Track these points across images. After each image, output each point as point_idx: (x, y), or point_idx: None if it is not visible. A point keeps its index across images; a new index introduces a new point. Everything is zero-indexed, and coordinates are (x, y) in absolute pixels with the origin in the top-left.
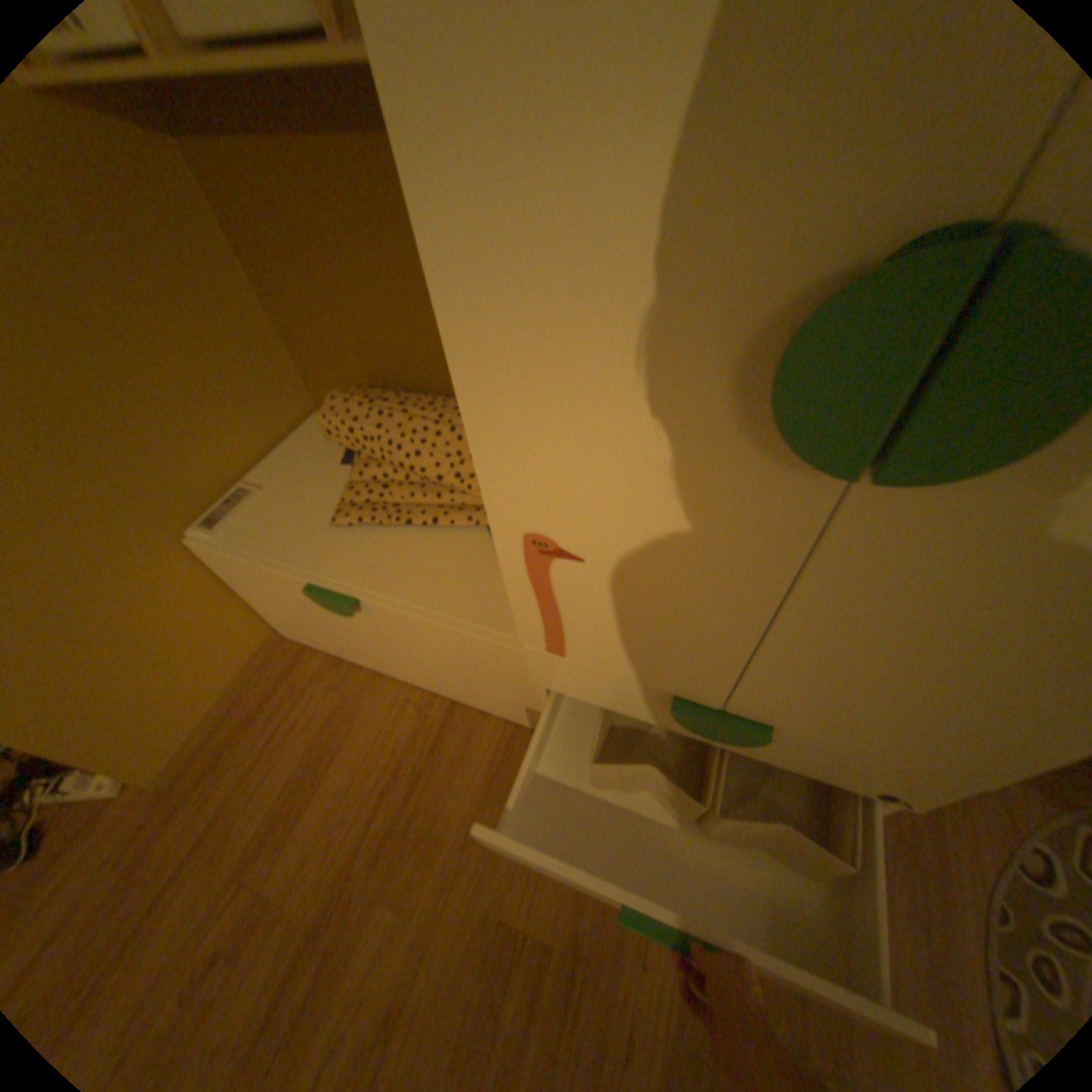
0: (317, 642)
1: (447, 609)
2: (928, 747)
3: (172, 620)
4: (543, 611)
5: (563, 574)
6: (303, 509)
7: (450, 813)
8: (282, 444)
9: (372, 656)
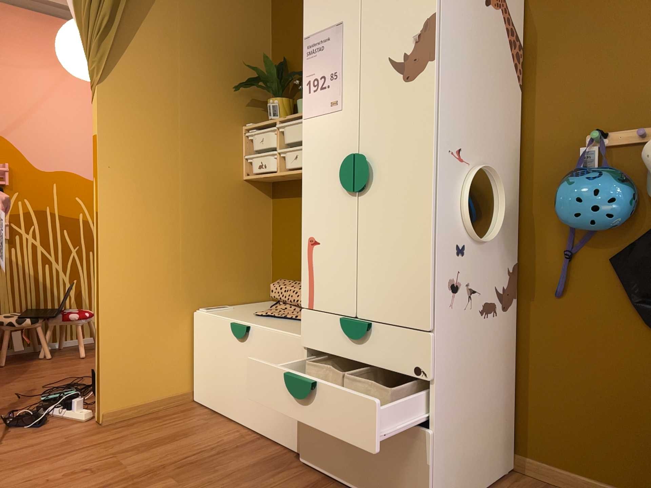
0: (210, 395)
1: (282, 330)
2: (406, 306)
3: (166, 343)
4: (308, 279)
5: (315, 253)
6: (244, 312)
7: (229, 466)
8: (249, 303)
9: (234, 395)
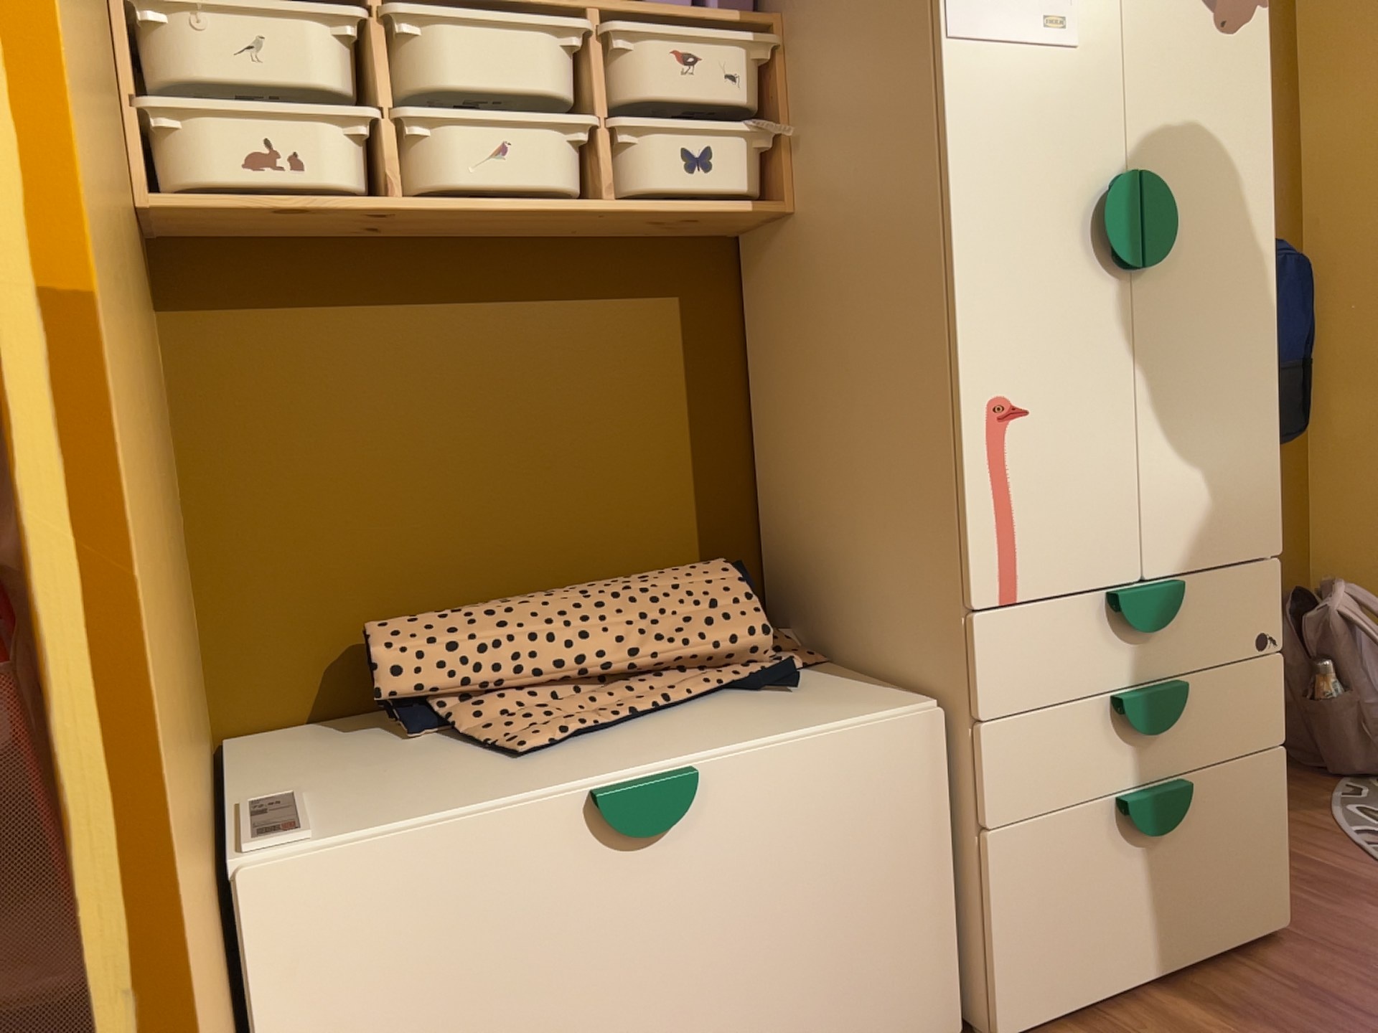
0: None
1: (814, 727)
2: (1242, 517)
3: None
4: (1000, 522)
5: (1017, 444)
6: (432, 774)
7: None
8: (229, 769)
9: None
